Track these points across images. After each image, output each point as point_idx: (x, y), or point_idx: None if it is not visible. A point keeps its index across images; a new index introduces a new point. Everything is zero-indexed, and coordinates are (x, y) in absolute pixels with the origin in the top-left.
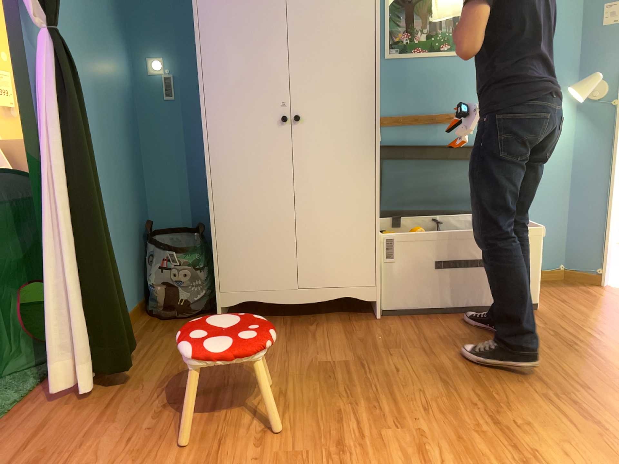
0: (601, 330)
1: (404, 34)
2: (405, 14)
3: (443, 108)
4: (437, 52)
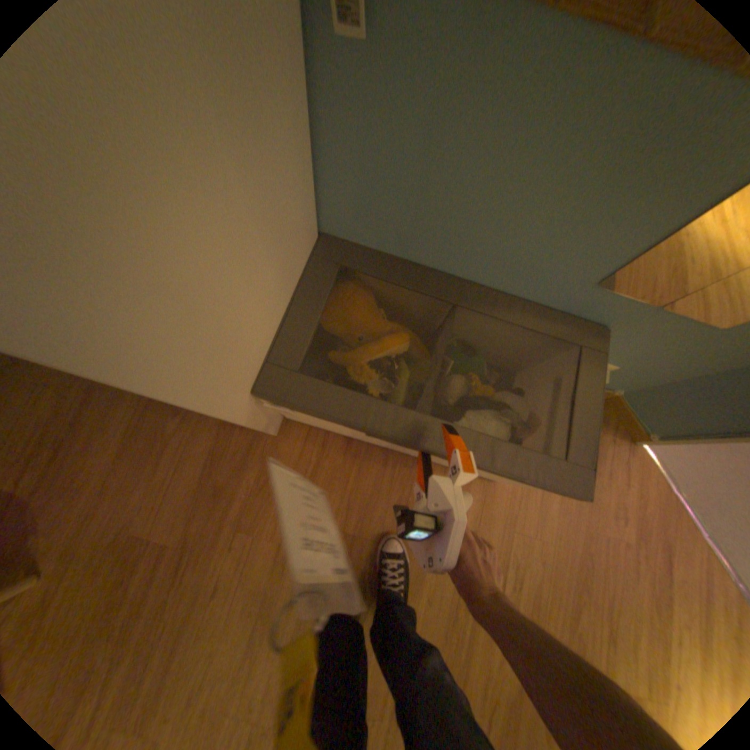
0: (535, 576)
1: None
2: None
3: None
4: None
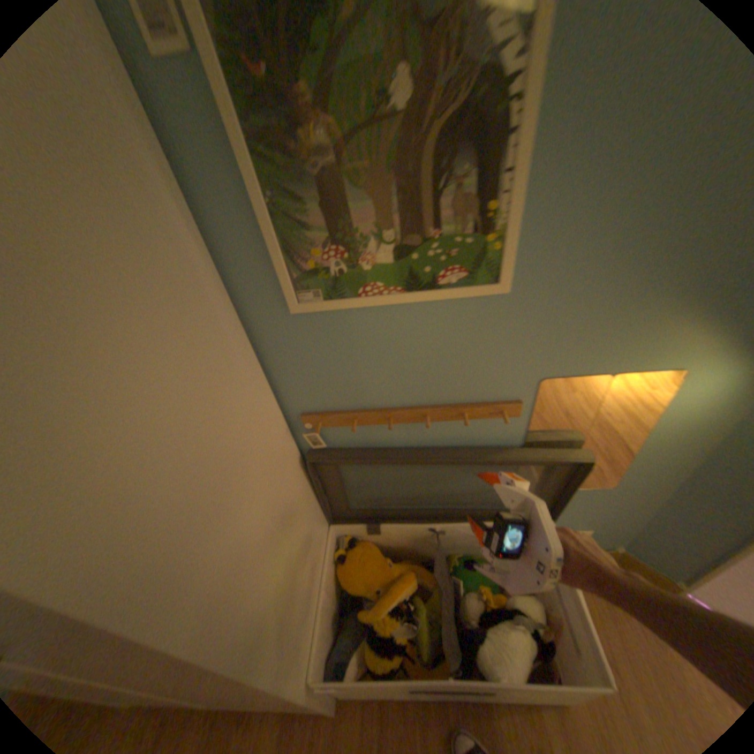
0: None
1: (332, 244)
2: (318, 181)
3: (449, 395)
4: (433, 287)
